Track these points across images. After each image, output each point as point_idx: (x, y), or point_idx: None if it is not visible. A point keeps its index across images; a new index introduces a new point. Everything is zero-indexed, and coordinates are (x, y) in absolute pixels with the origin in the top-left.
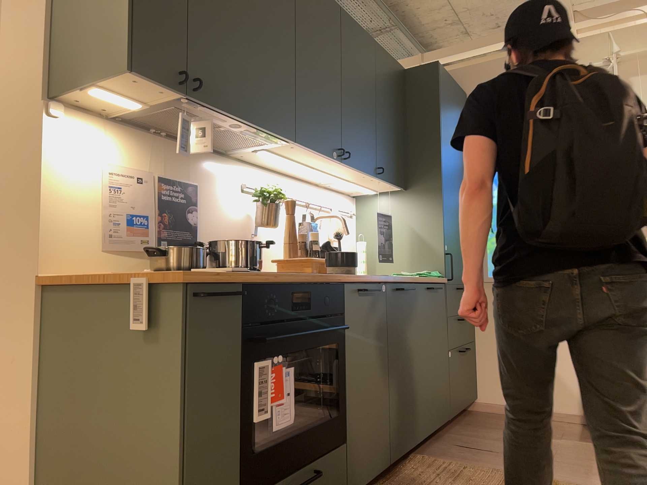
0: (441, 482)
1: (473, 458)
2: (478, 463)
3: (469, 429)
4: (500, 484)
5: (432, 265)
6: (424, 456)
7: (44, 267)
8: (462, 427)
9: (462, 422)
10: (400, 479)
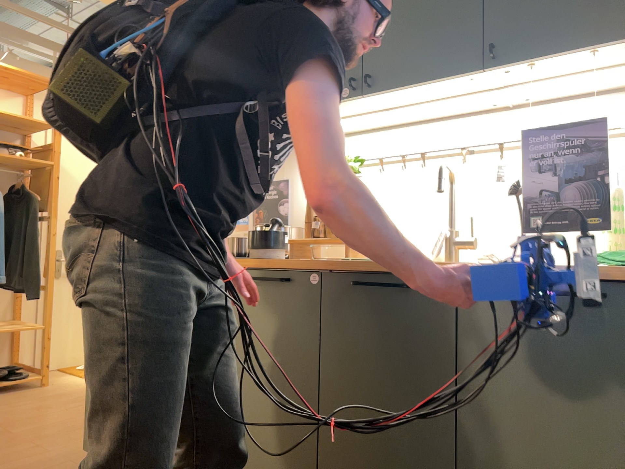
0: None
1: None
2: None
3: None
4: None
5: None
6: None
7: None
8: None
9: None
10: None
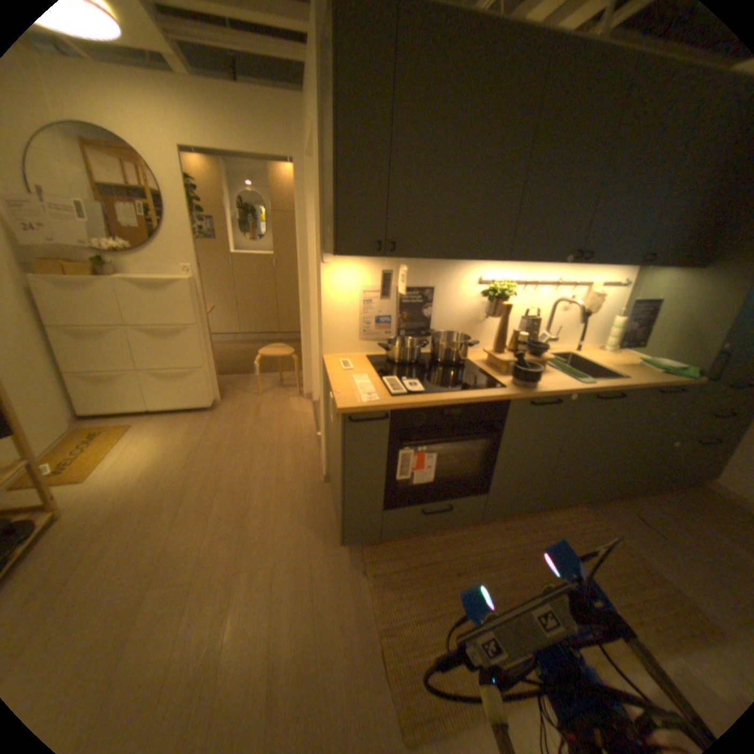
0: (578, 542)
1: (638, 536)
2: (636, 544)
3: (673, 505)
4: (629, 576)
5: (696, 359)
6: (592, 510)
7: (324, 351)
8: (667, 500)
9: (674, 494)
10: (548, 521)
